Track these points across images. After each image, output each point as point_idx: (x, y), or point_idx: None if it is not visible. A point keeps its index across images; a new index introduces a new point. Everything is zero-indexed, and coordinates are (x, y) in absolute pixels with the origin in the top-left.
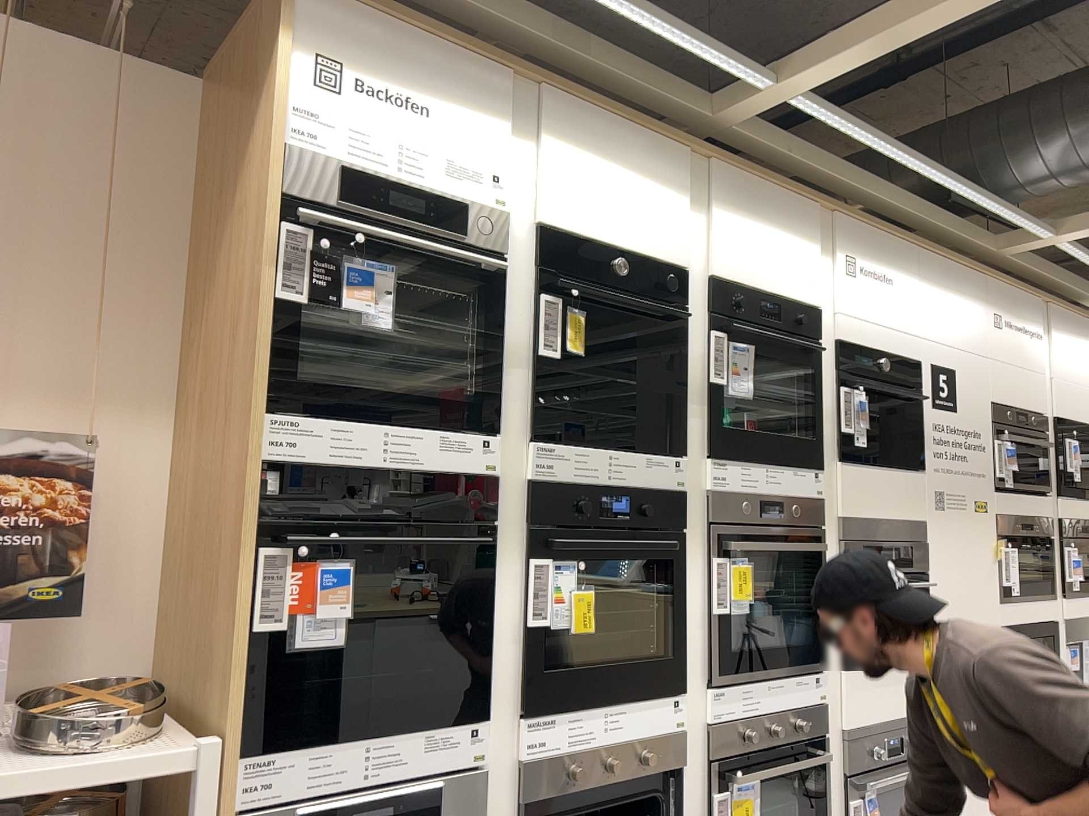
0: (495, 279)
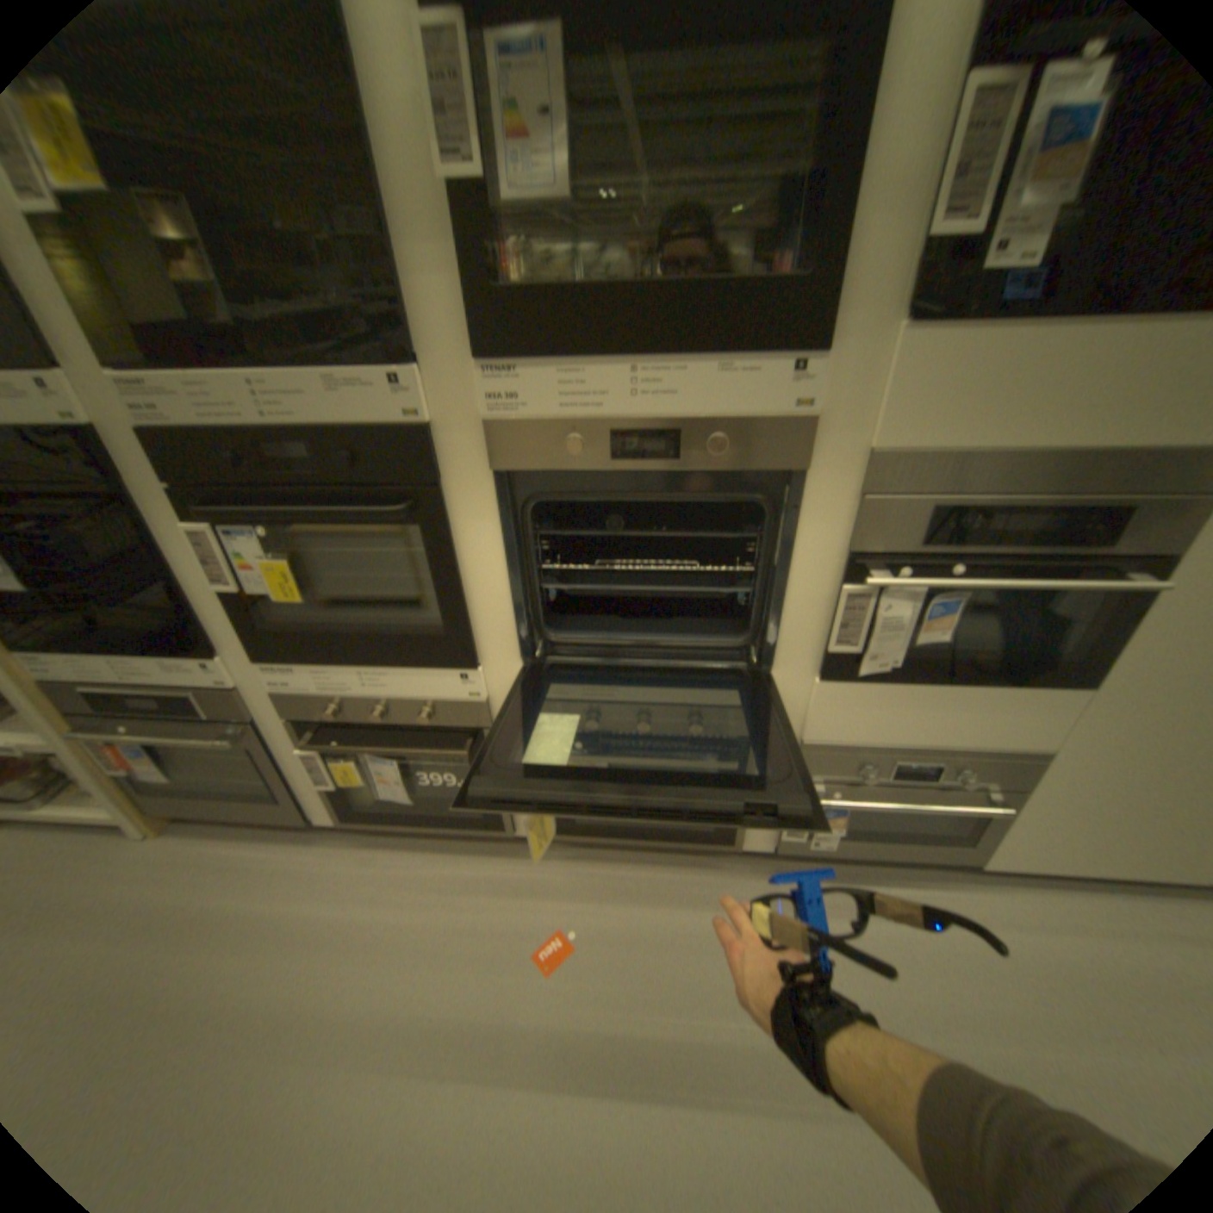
0: None
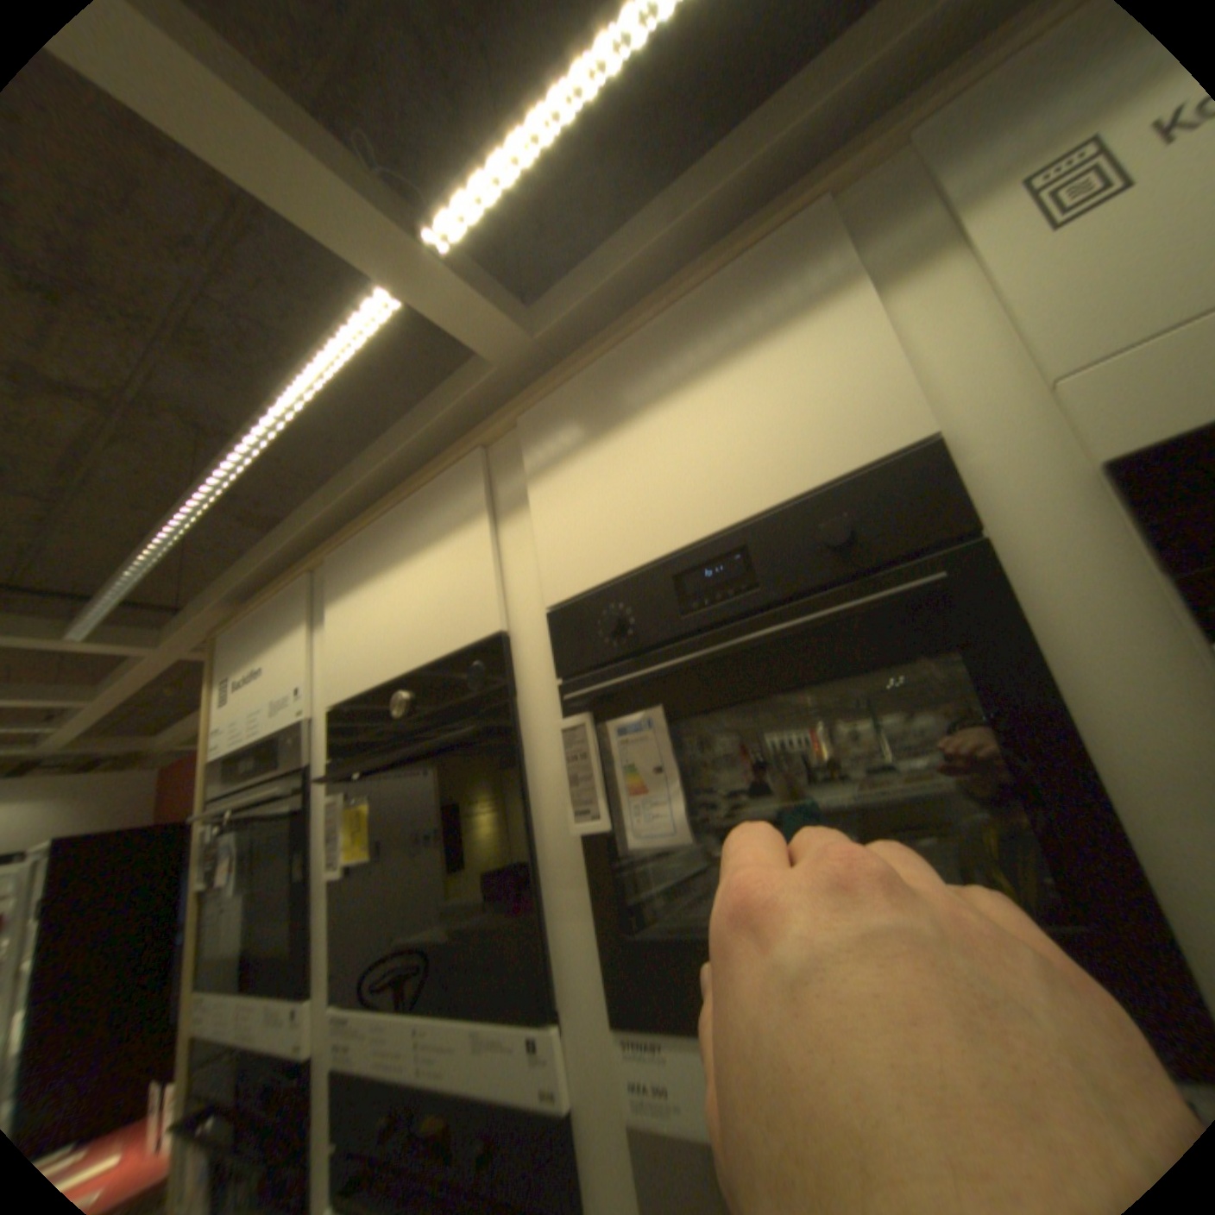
0: (291, 795)
